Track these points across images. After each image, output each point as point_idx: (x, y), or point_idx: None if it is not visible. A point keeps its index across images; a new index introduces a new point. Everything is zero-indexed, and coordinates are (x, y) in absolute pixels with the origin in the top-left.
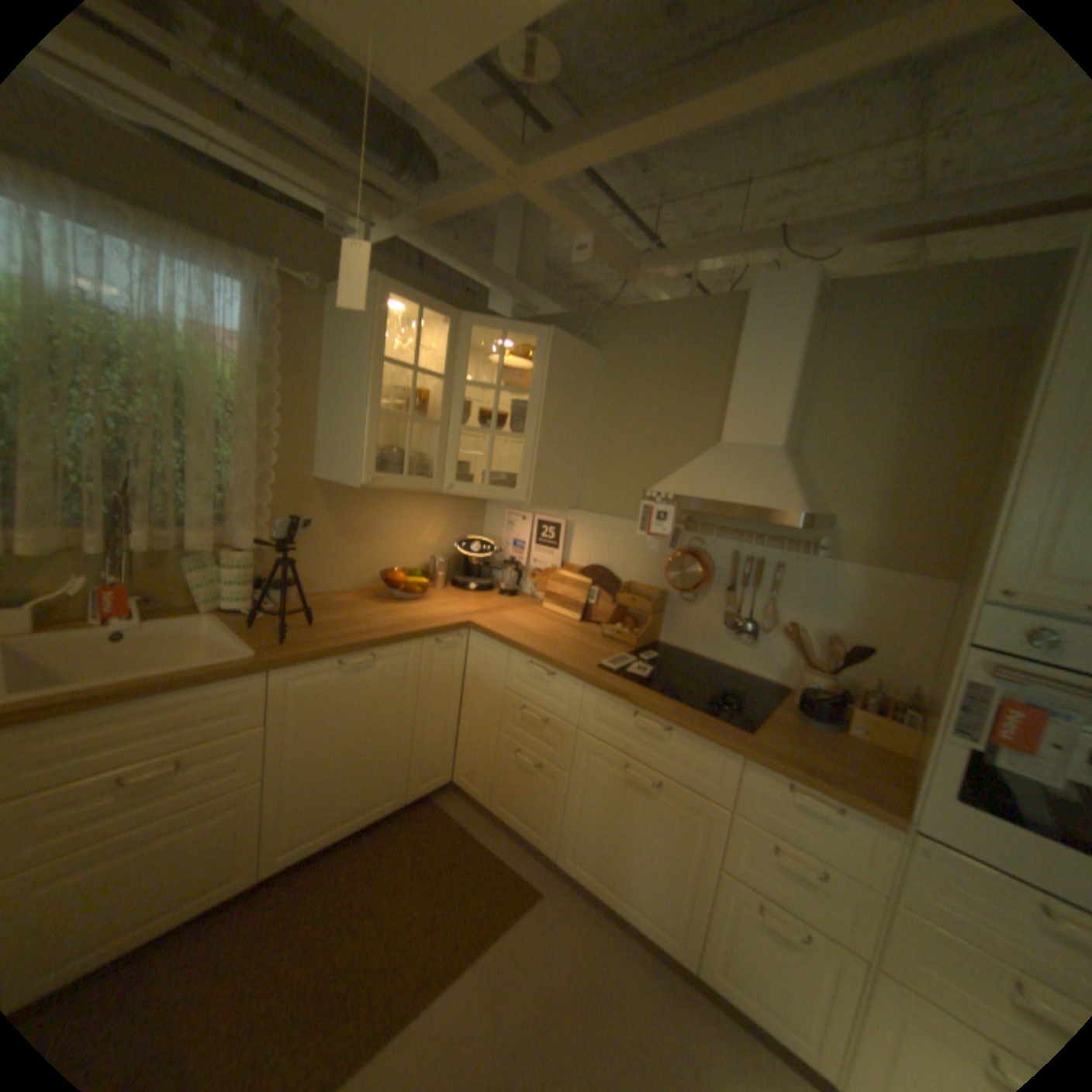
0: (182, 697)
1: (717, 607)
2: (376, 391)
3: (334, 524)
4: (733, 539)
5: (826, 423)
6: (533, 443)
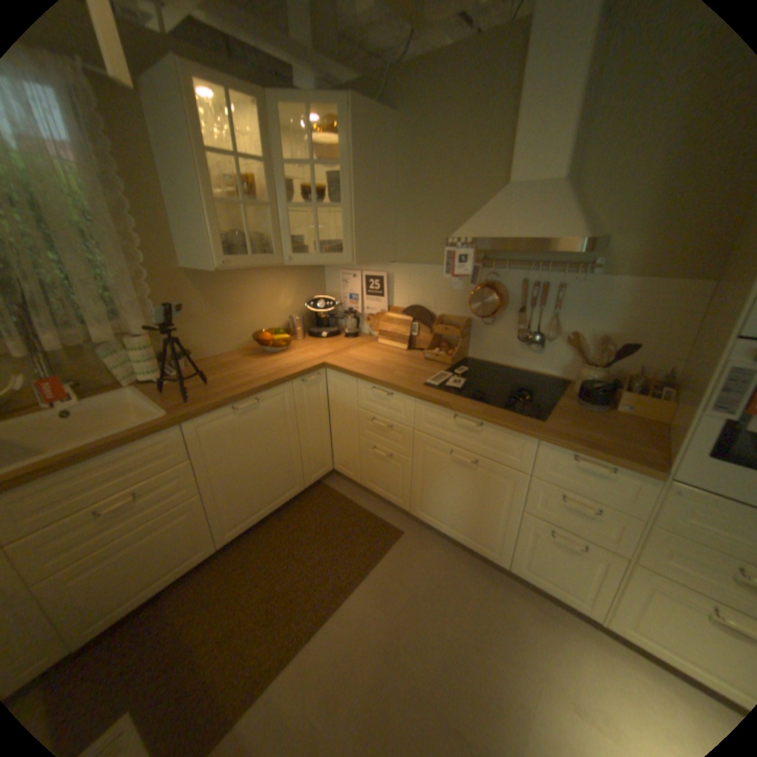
0: (119, 453)
1: (512, 325)
2: (205, 181)
3: (207, 303)
4: (522, 269)
5: (605, 148)
6: (350, 209)
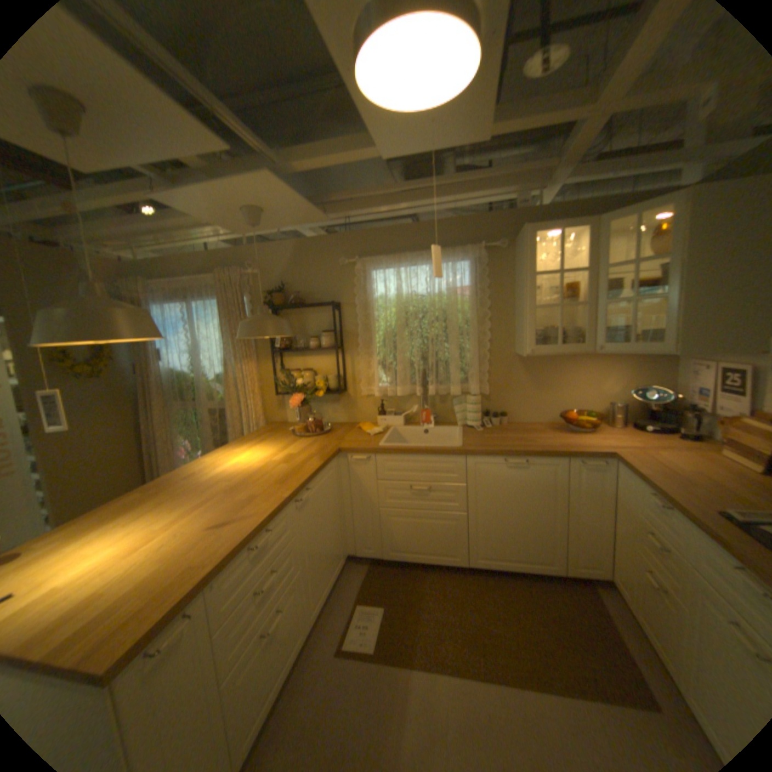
0: (429, 457)
1: None
2: (532, 294)
3: (530, 379)
4: None
5: None
6: (682, 297)
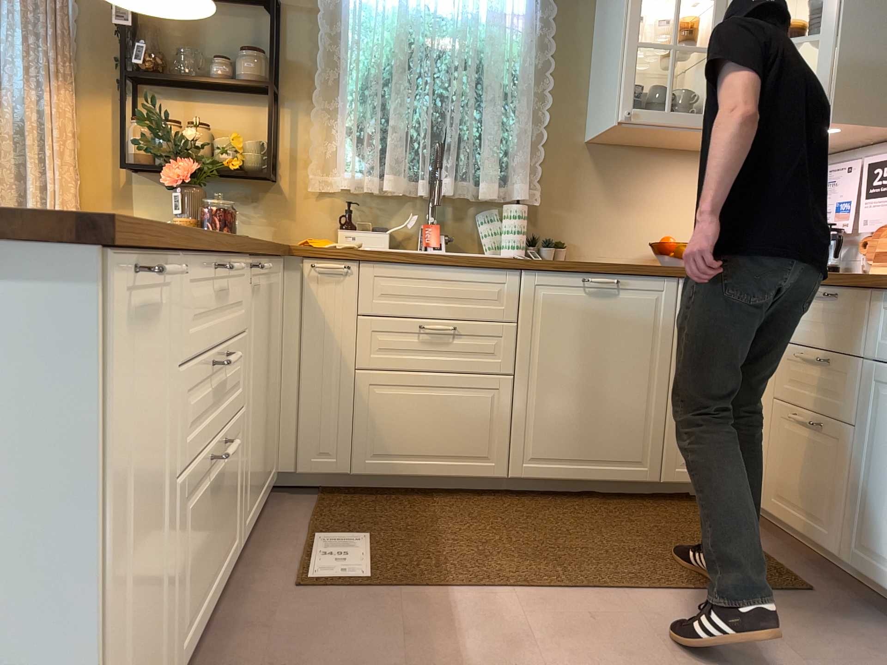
0: (460, 271)
1: None
2: (635, 22)
3: (606, 189)
4: None
5: None
6: (837, 41)
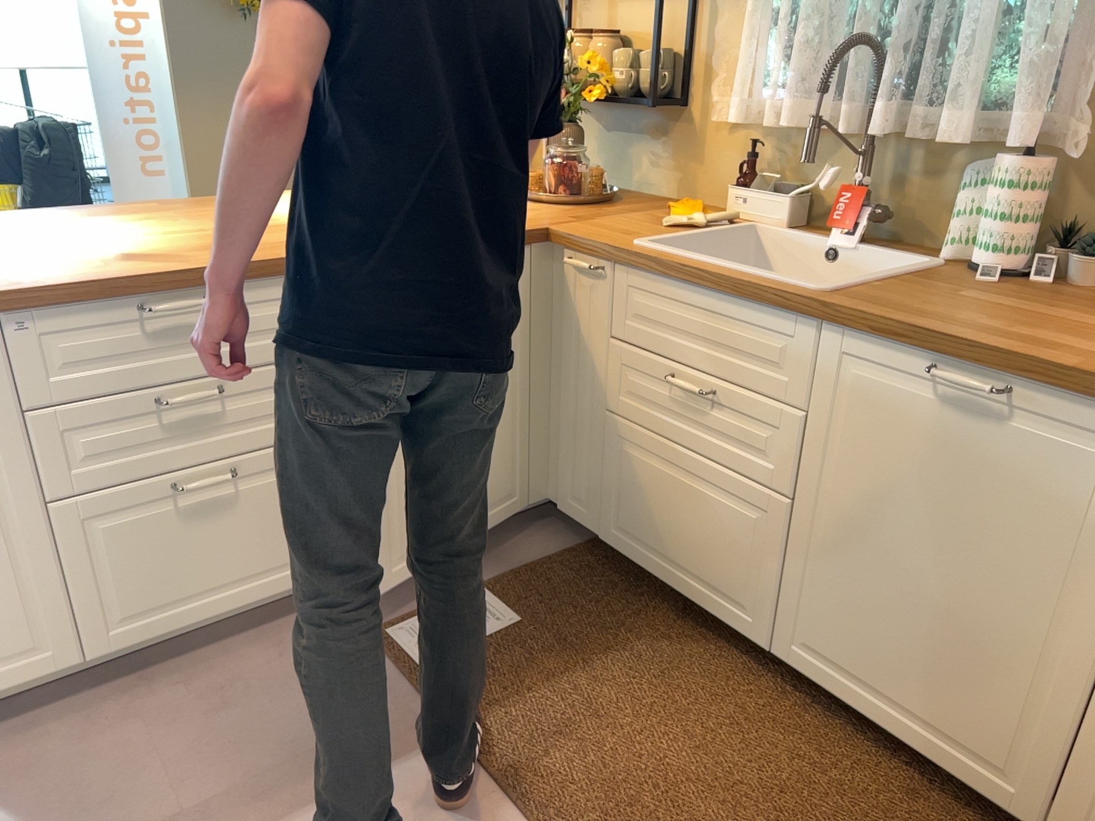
0: (728, 302)
1: None
2: None
3: None
4: None
5: None
6: None
